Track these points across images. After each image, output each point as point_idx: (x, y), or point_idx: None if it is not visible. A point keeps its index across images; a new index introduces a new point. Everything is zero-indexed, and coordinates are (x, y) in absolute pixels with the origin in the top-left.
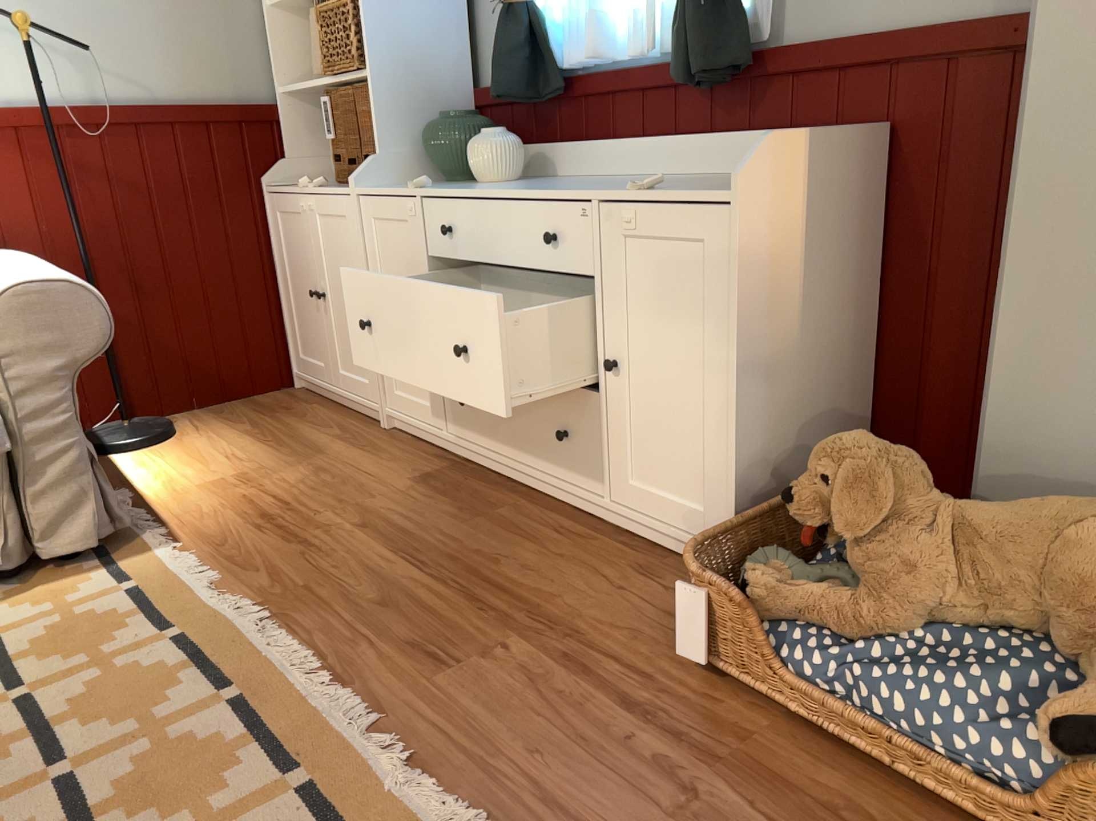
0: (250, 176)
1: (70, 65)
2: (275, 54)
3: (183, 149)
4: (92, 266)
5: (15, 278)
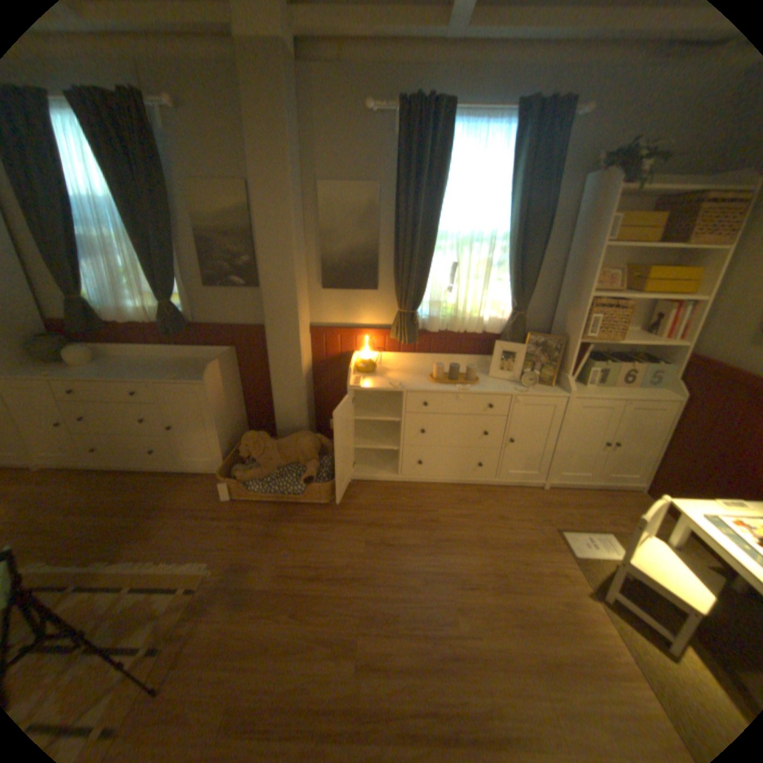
0: None
1: None
2: None
3: None
4: None
5: None
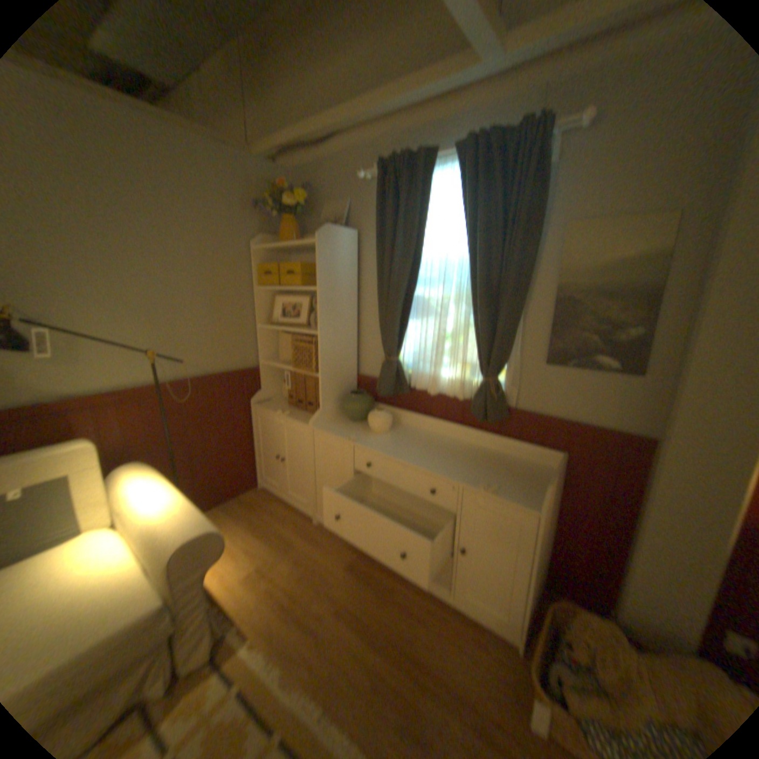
0: (244, 399)
1: (166, 364)
2: (260, 346)
3: (215, 393)
4: (168, 455)
5: (172, 532)
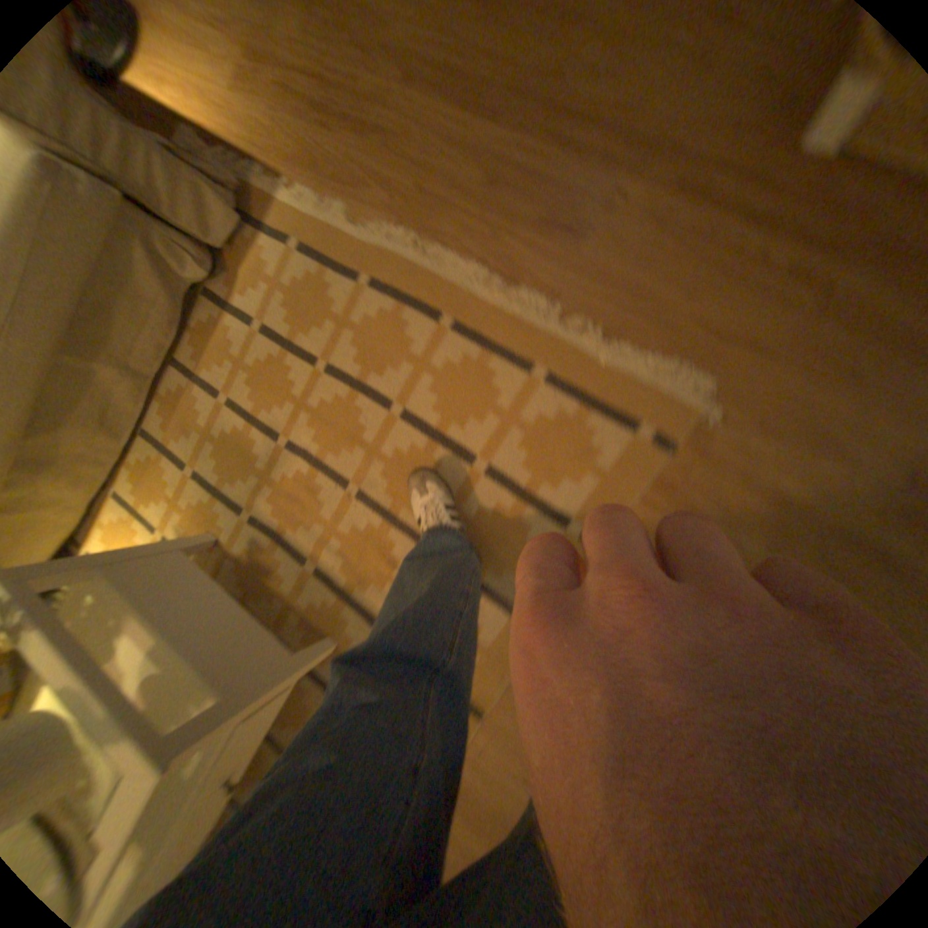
0: None
1: None
2: None
3: None
4: None
5: None
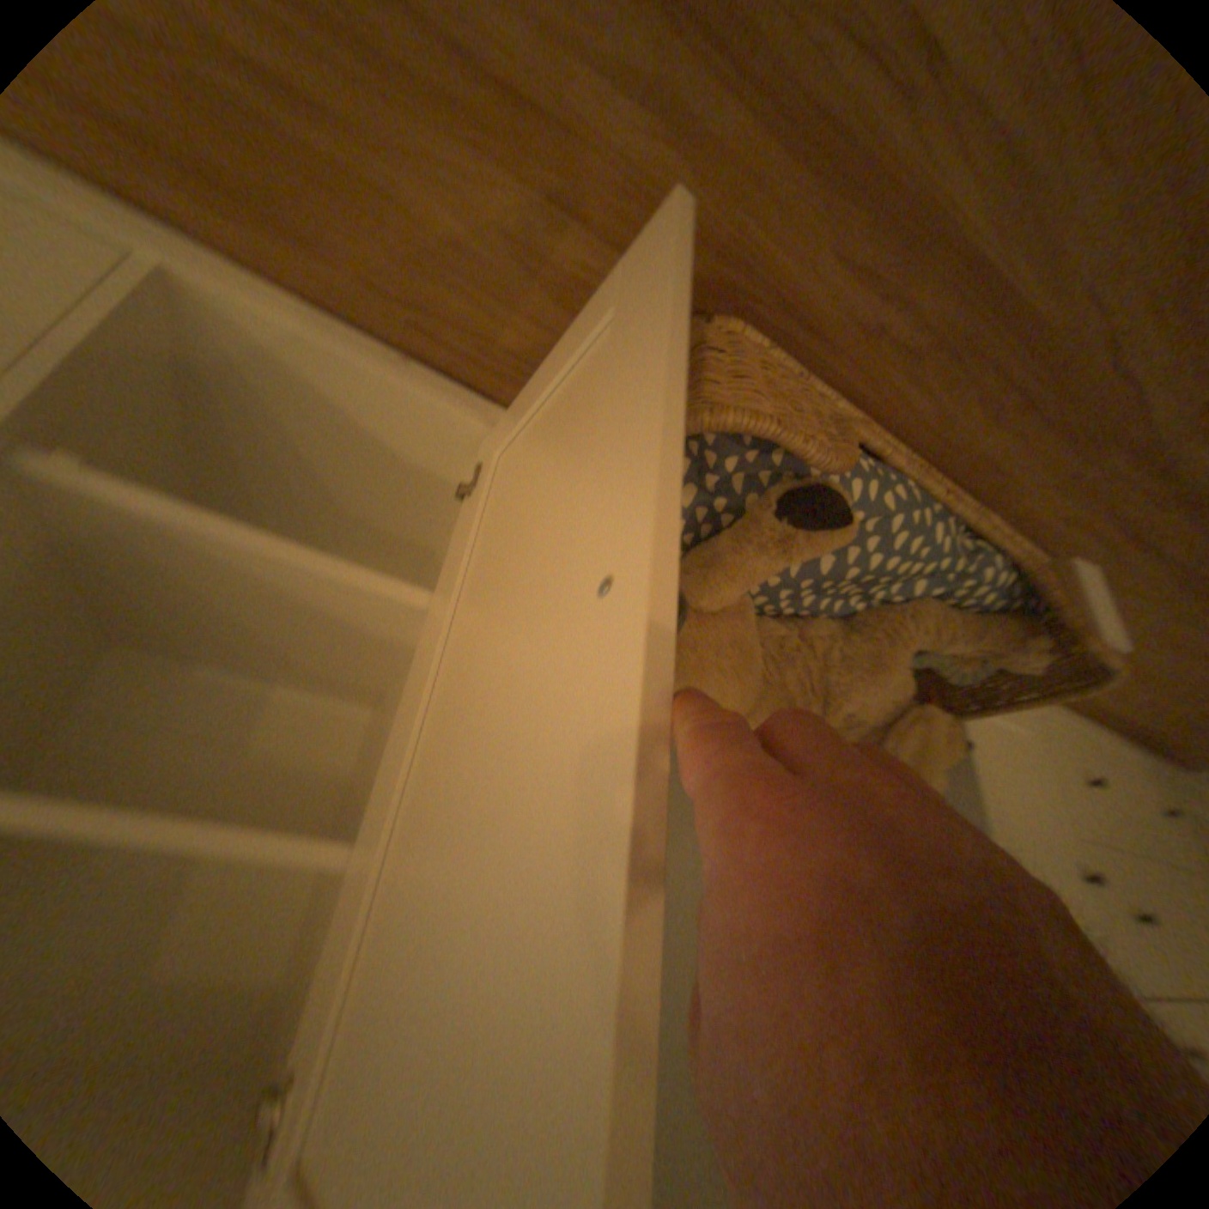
0: None
1: None
2: None
3: None
4: None
5: None
